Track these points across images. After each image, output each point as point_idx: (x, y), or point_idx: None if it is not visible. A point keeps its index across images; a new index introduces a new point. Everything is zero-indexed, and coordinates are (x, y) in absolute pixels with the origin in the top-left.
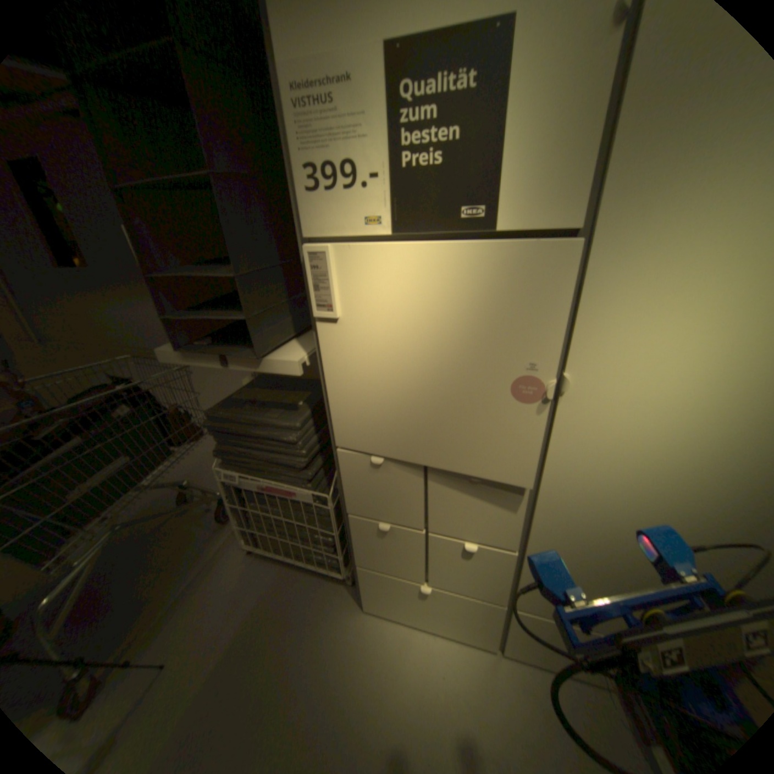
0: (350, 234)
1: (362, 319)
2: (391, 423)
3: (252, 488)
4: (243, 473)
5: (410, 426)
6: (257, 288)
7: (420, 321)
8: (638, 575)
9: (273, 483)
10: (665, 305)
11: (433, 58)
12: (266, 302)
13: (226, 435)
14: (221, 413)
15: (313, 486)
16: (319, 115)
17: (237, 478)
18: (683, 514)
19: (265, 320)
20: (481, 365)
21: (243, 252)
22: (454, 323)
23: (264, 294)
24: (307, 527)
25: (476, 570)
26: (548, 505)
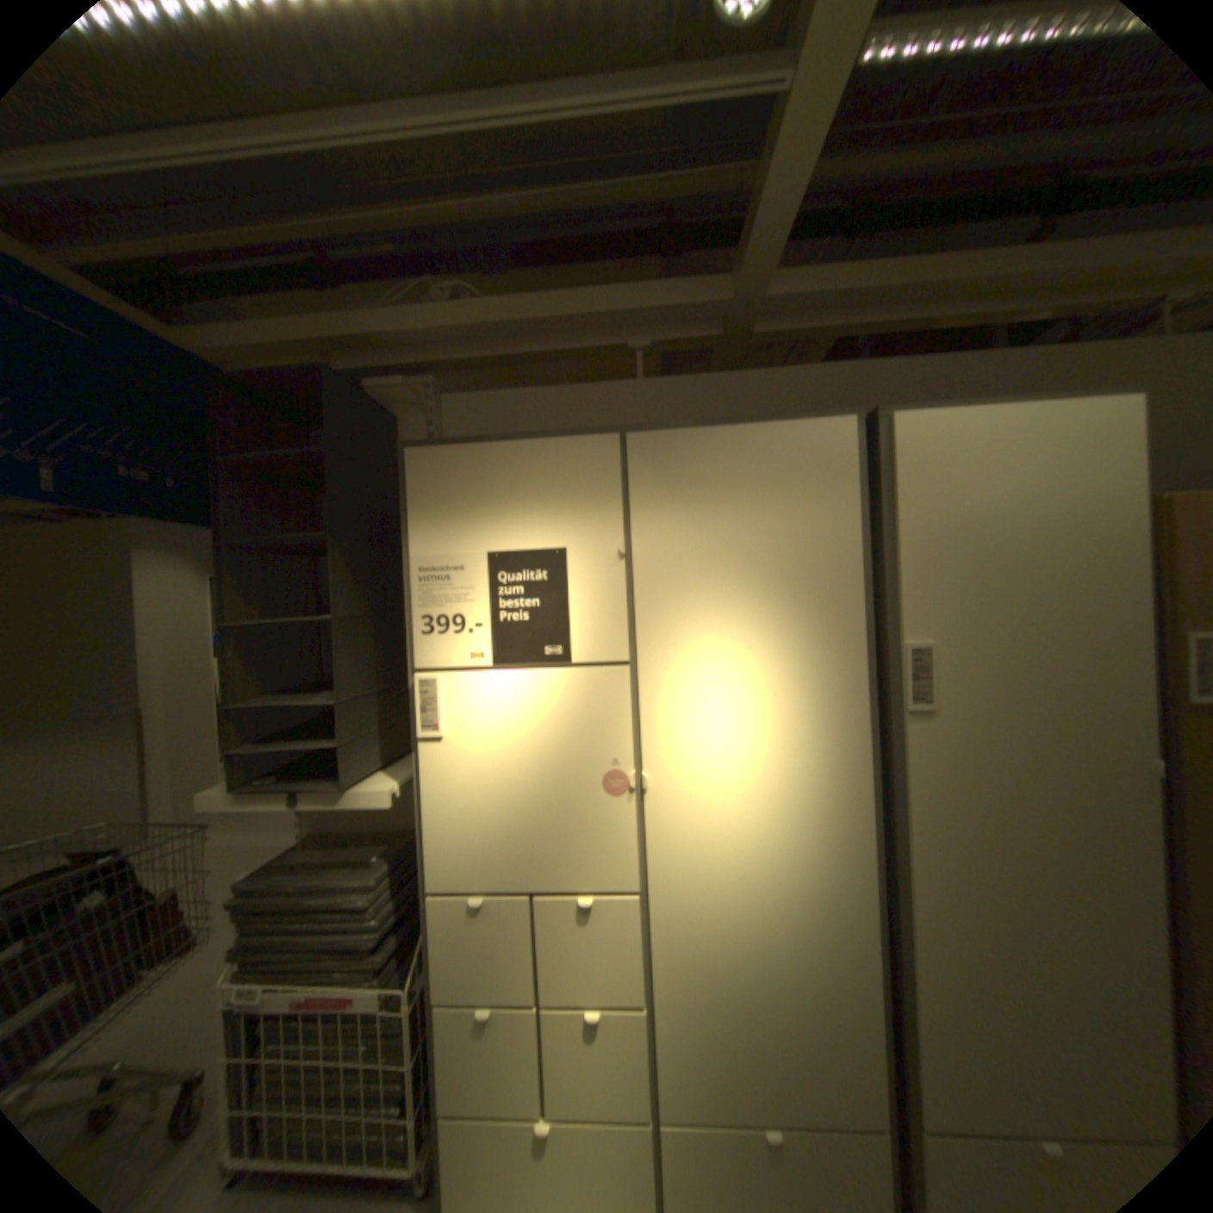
0: (458, 664)
1: (466, 736)
2: (492, 849)
3: (280, 1008)
4: (269, 983)
5: (512, 849)
6: (353, 714)
7: (519, 735)
8: (768, 1004)
9: (319, 989)
10: (695, 711)
11: (521, 563)
12: (359, 729)
13: (257, 917)
14: (258, 882)
15: (380, 983)
16: (440, 586)
17: (259, 992)
18: (775, 906)
19: (355, 748)
20: (575, 772)
21: (347, 680)
22: (548, 734)
23: (358, 720)
24: (361, 1066)
25: (604, 1059)
26: (661, 925)
